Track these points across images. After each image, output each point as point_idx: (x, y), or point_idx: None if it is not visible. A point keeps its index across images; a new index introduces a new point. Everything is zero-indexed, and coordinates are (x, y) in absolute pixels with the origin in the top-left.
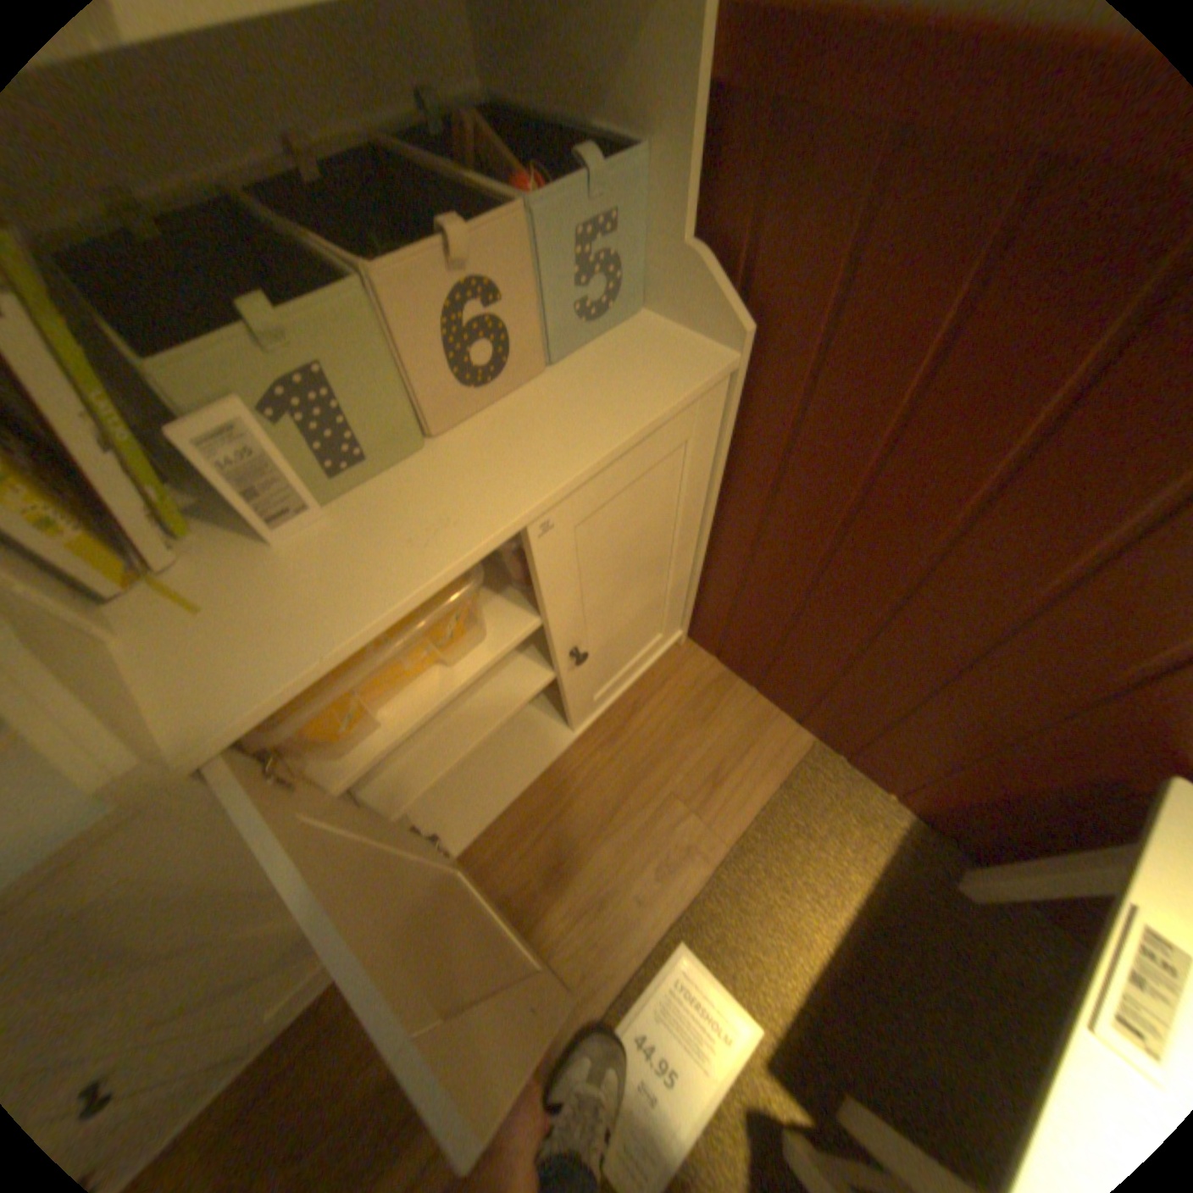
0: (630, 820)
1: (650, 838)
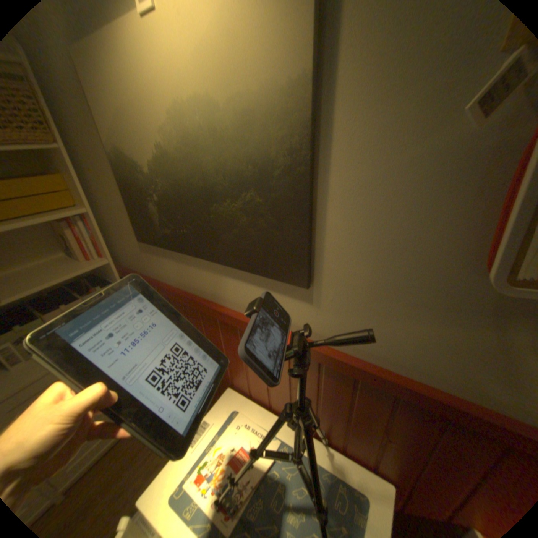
0: (139, 460)
1: (144, 465)
